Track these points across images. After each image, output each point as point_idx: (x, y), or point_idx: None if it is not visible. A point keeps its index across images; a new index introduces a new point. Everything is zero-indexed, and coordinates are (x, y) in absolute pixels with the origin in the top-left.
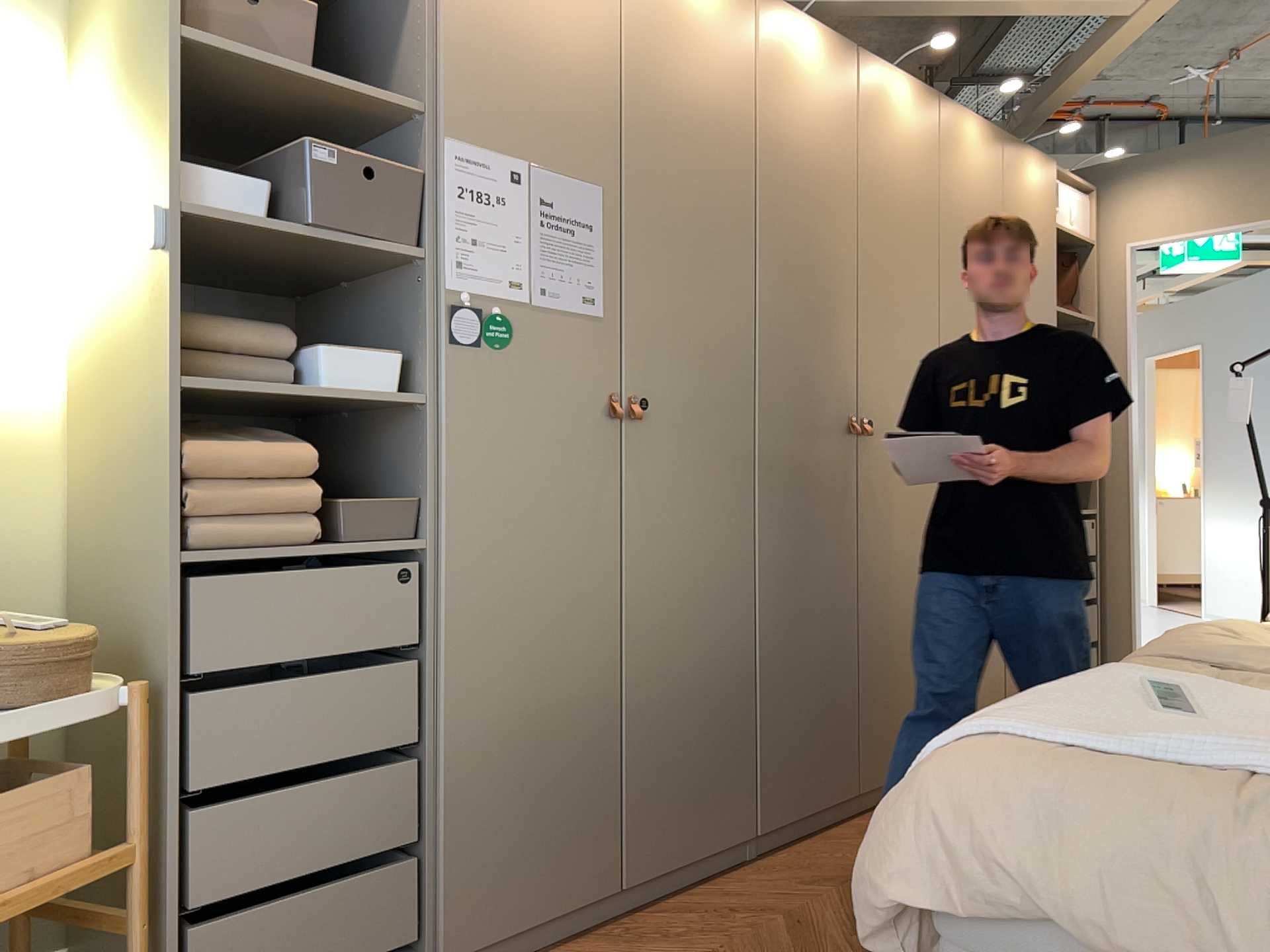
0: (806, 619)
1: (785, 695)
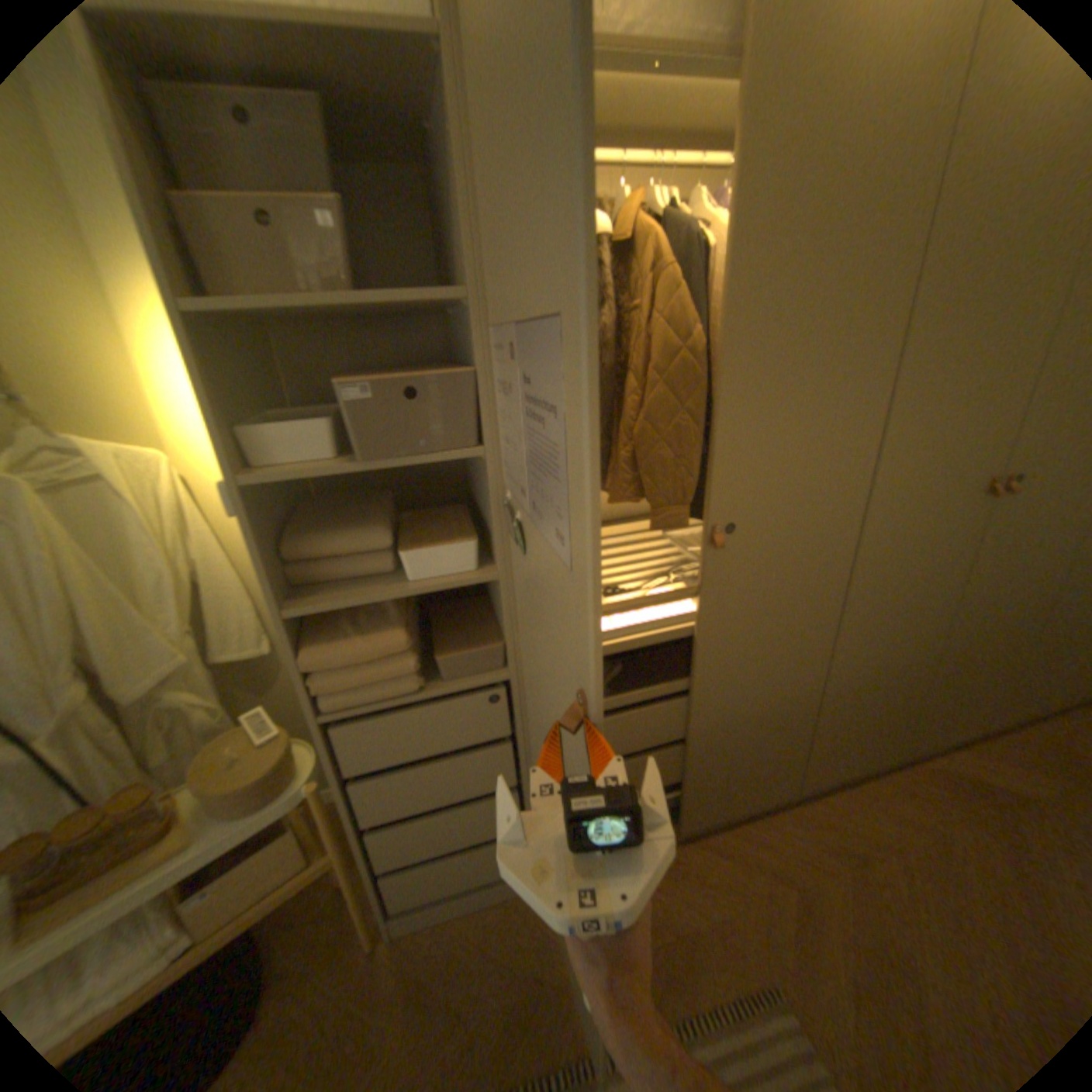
0: (881, 661)
1: (845, 715)
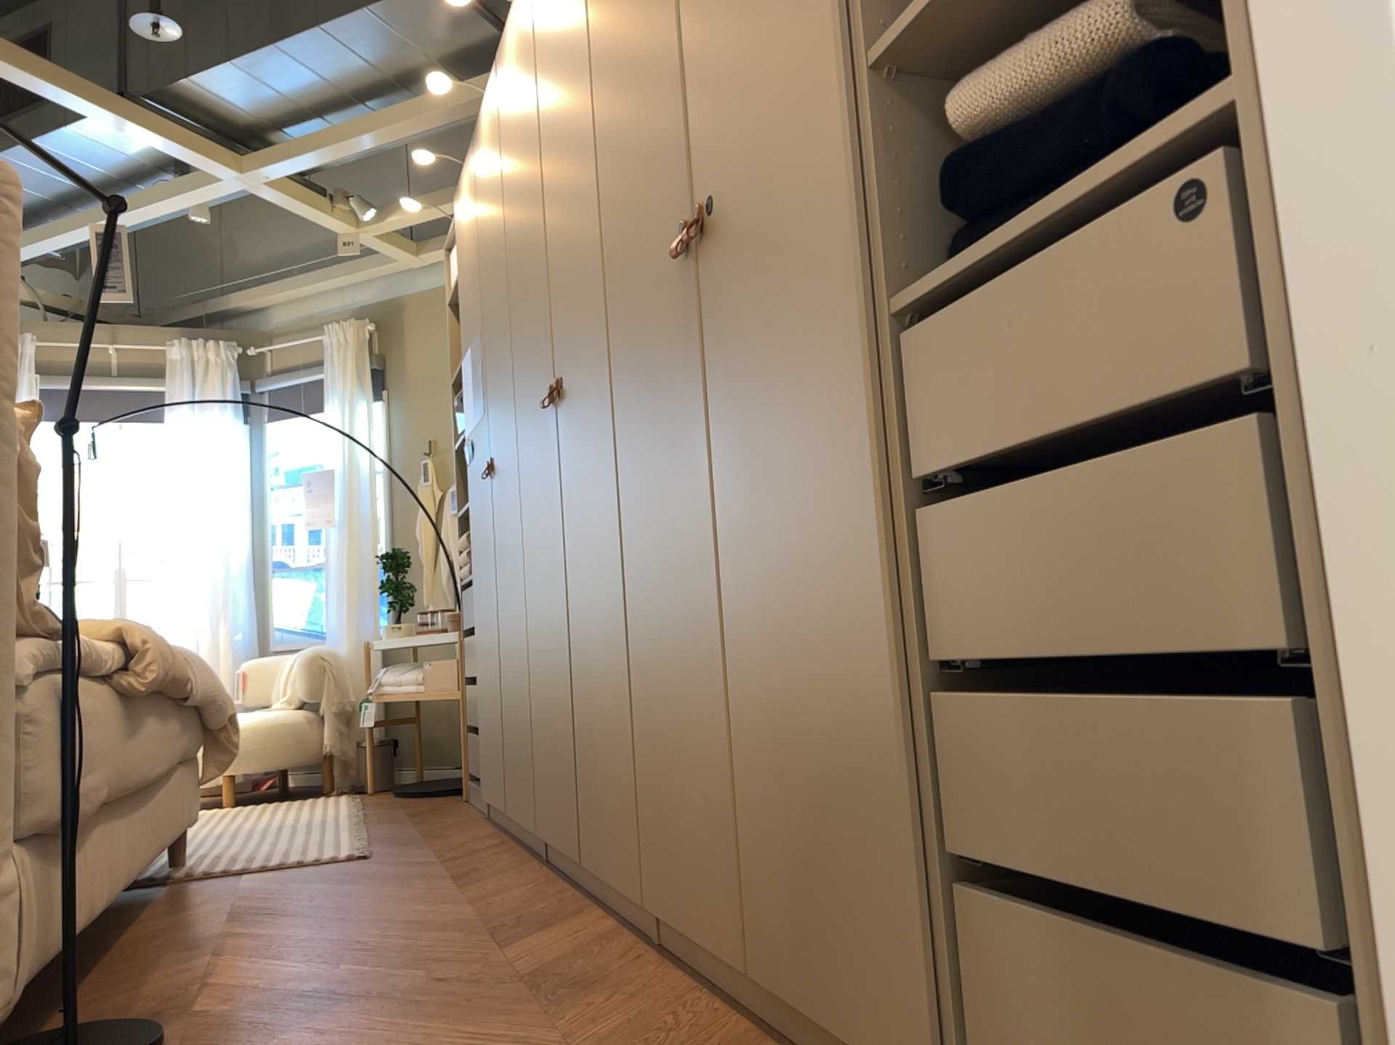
0: (548, 625)
1: (544, 698)
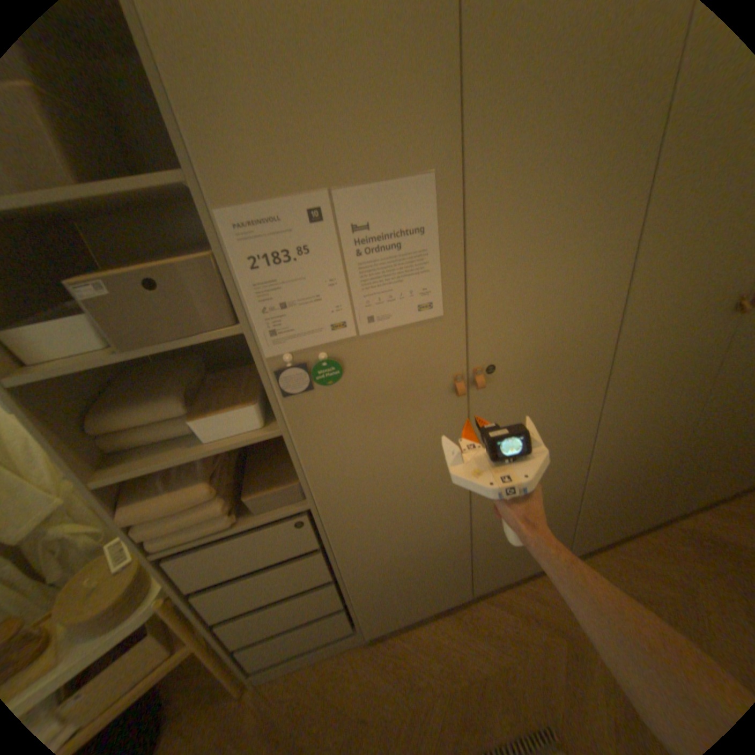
0: (636, 457)
1: (605, 499)
